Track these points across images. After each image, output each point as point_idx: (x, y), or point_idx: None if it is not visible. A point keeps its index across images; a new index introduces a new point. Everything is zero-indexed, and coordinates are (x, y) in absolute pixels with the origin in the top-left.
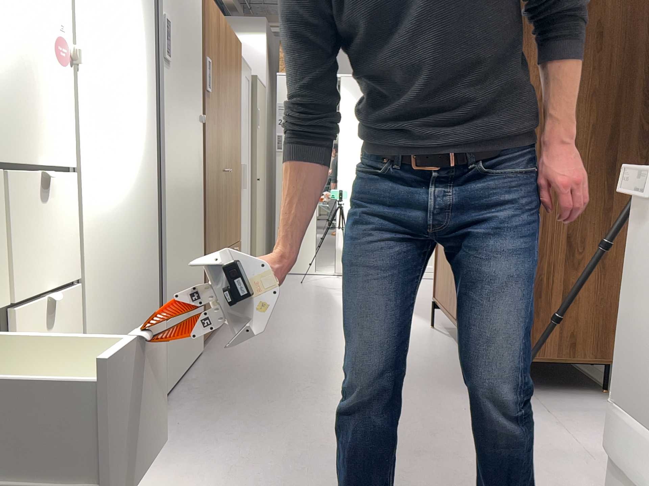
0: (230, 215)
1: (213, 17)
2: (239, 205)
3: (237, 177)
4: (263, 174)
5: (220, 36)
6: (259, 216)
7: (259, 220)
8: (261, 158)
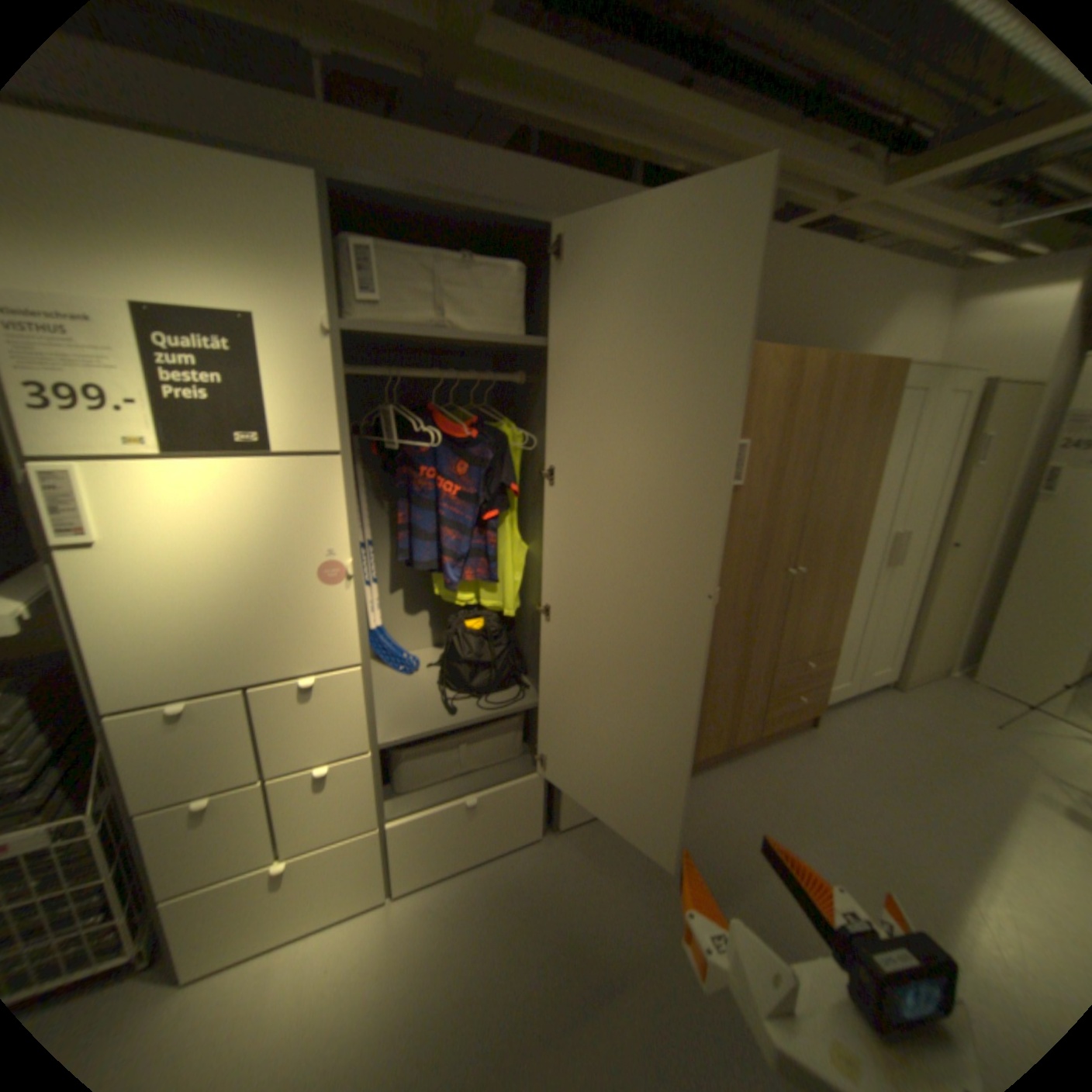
0: (805, 624)
1: (778, 370)
2: (848, 605)
3: (843, 569)
4: (990, 533)
5: (806, 387)
6: (948, 599)
7: (946, 605)
8: (983, 510)
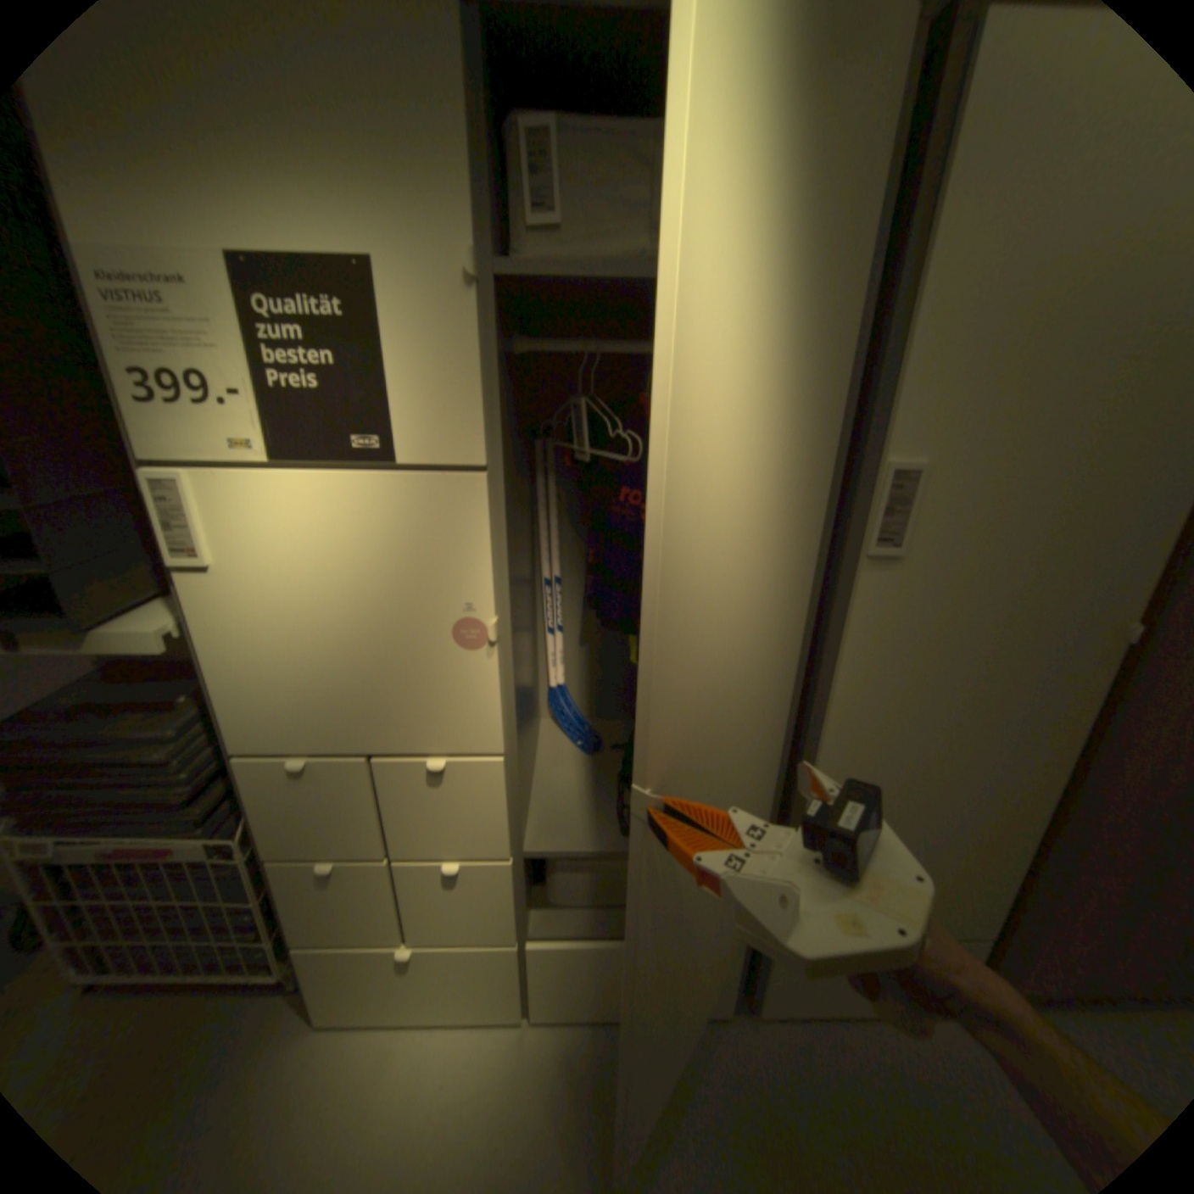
0: None
1: None
2: None
3: None
4: None
5: None
6: None
7: None
8: None
